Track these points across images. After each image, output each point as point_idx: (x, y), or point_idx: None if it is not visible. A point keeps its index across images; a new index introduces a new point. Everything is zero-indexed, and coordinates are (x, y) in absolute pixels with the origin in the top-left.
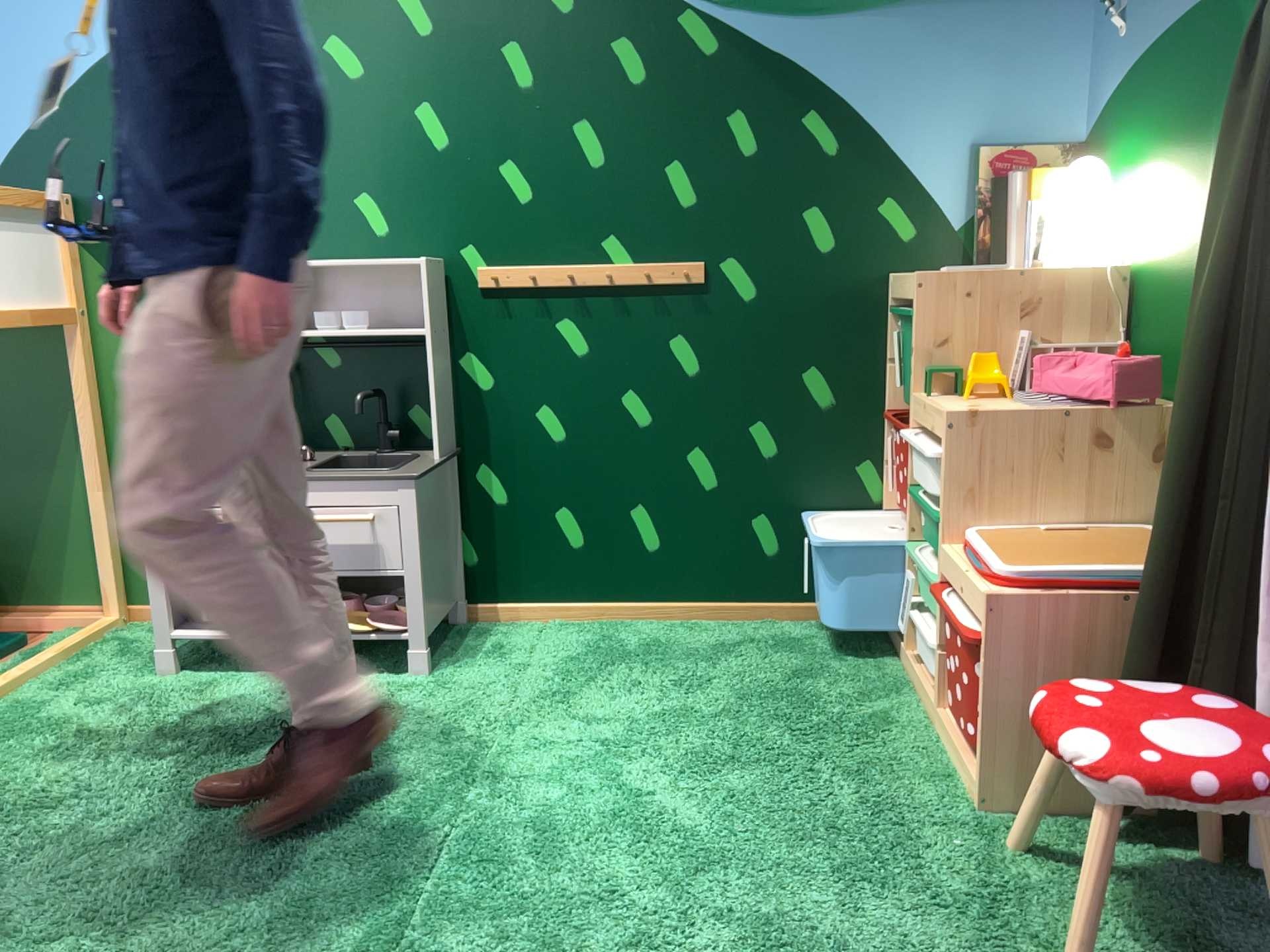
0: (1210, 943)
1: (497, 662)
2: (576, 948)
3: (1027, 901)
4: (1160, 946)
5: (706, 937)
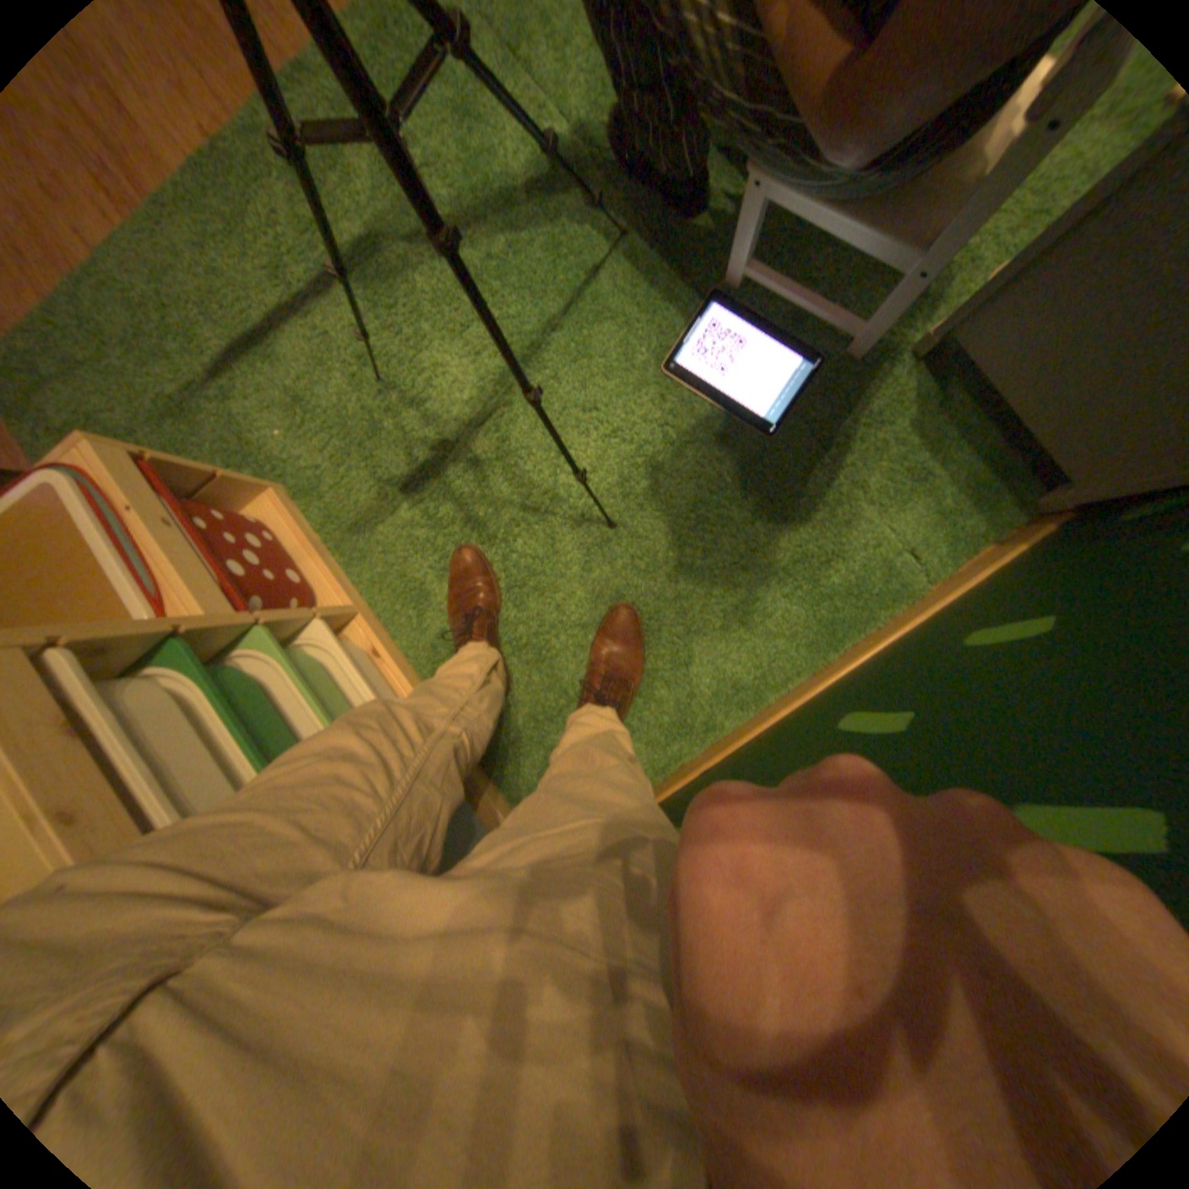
0: (123, 431)
1: (870, 446)
2: (417, 145)
3: (216, 398)
4: (143, 408)
5: (358, 216)
